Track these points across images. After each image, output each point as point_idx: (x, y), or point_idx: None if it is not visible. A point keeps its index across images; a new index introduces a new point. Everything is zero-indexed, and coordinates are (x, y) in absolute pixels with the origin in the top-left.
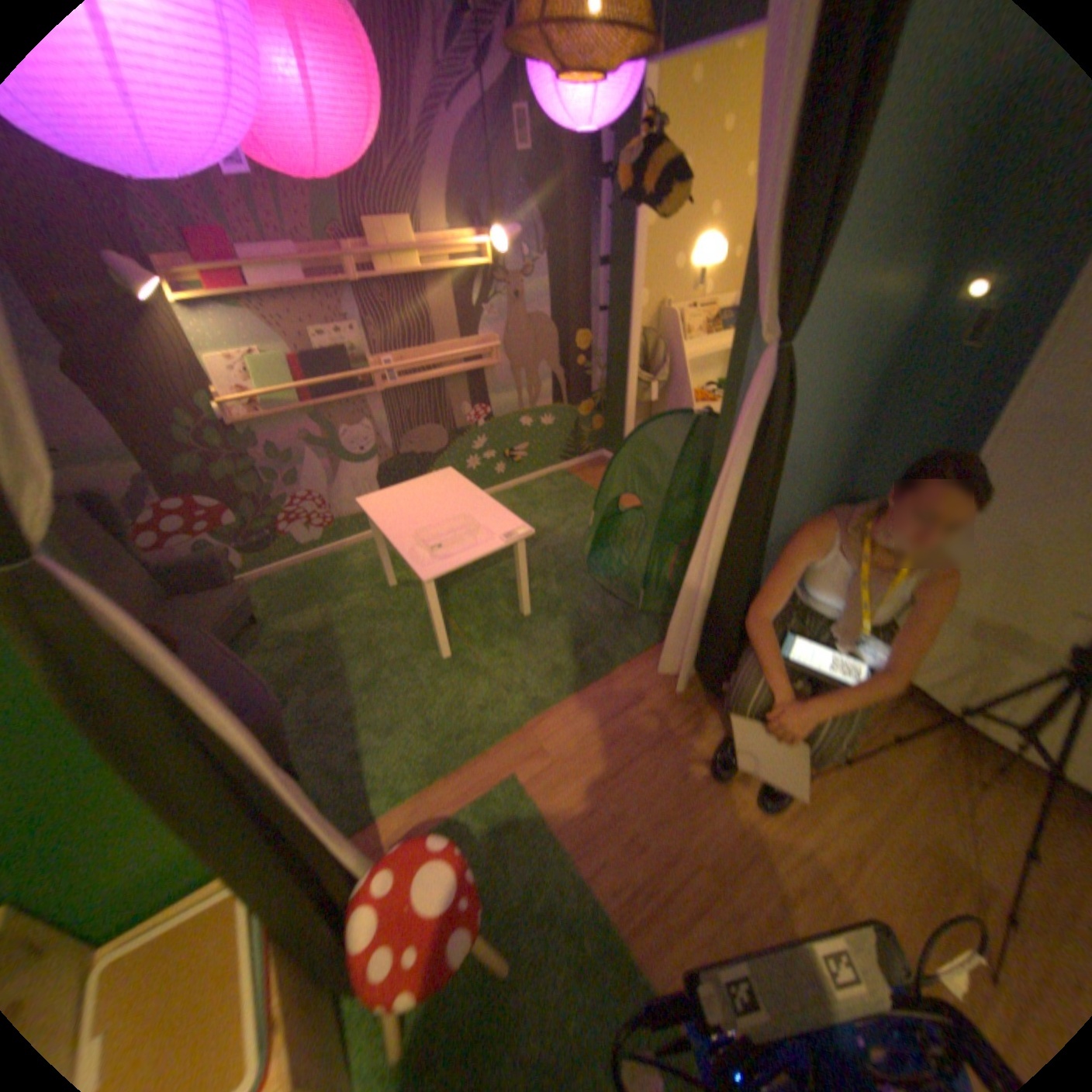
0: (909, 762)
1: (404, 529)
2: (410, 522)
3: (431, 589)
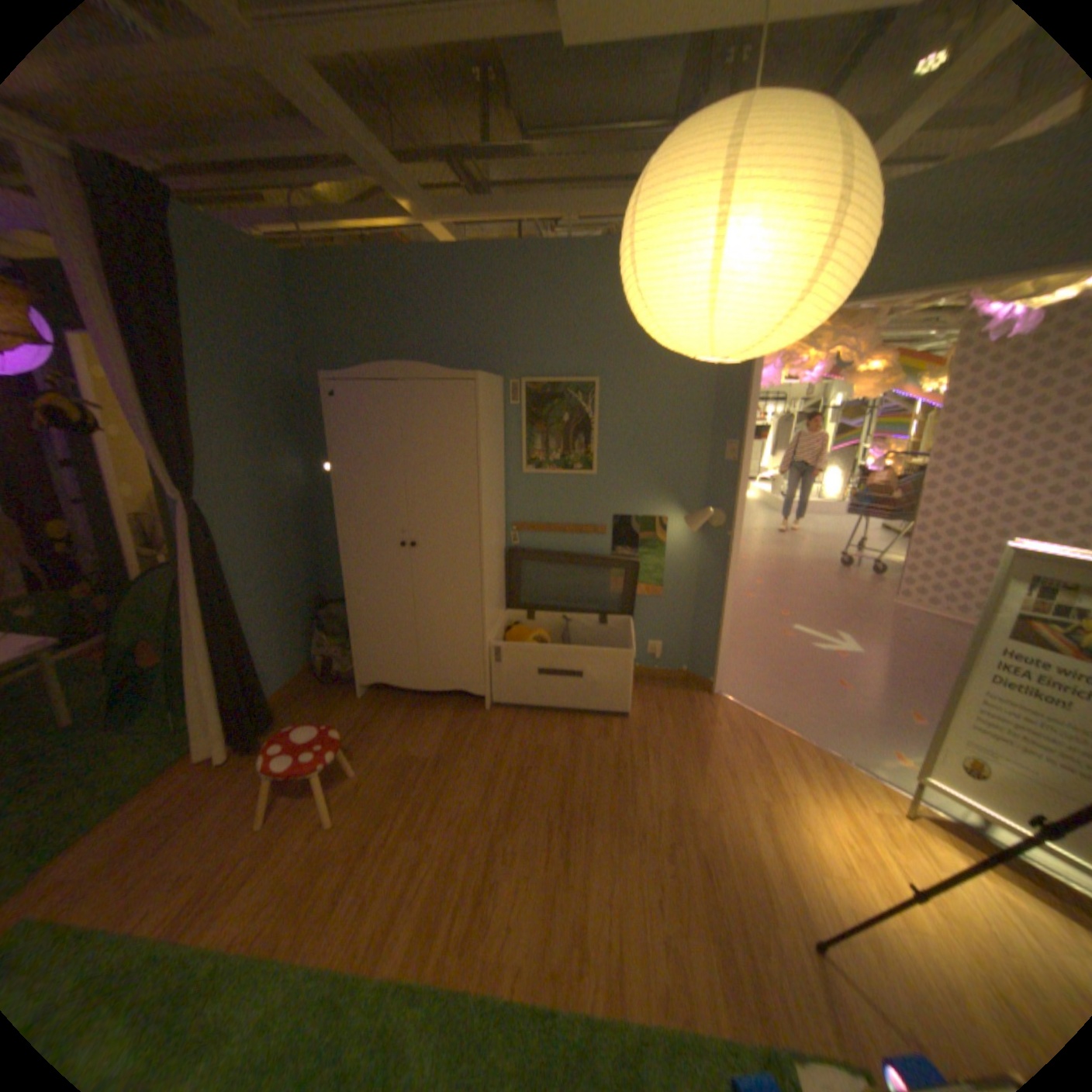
0: (387, 725)
1: None
2: None
3: None
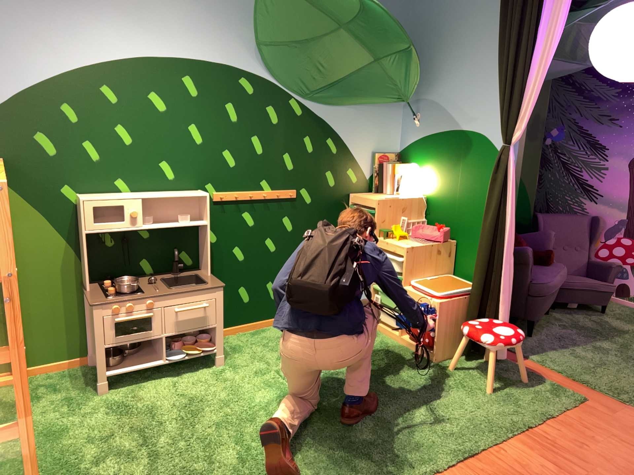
0: None
1: None
2: None
3: None
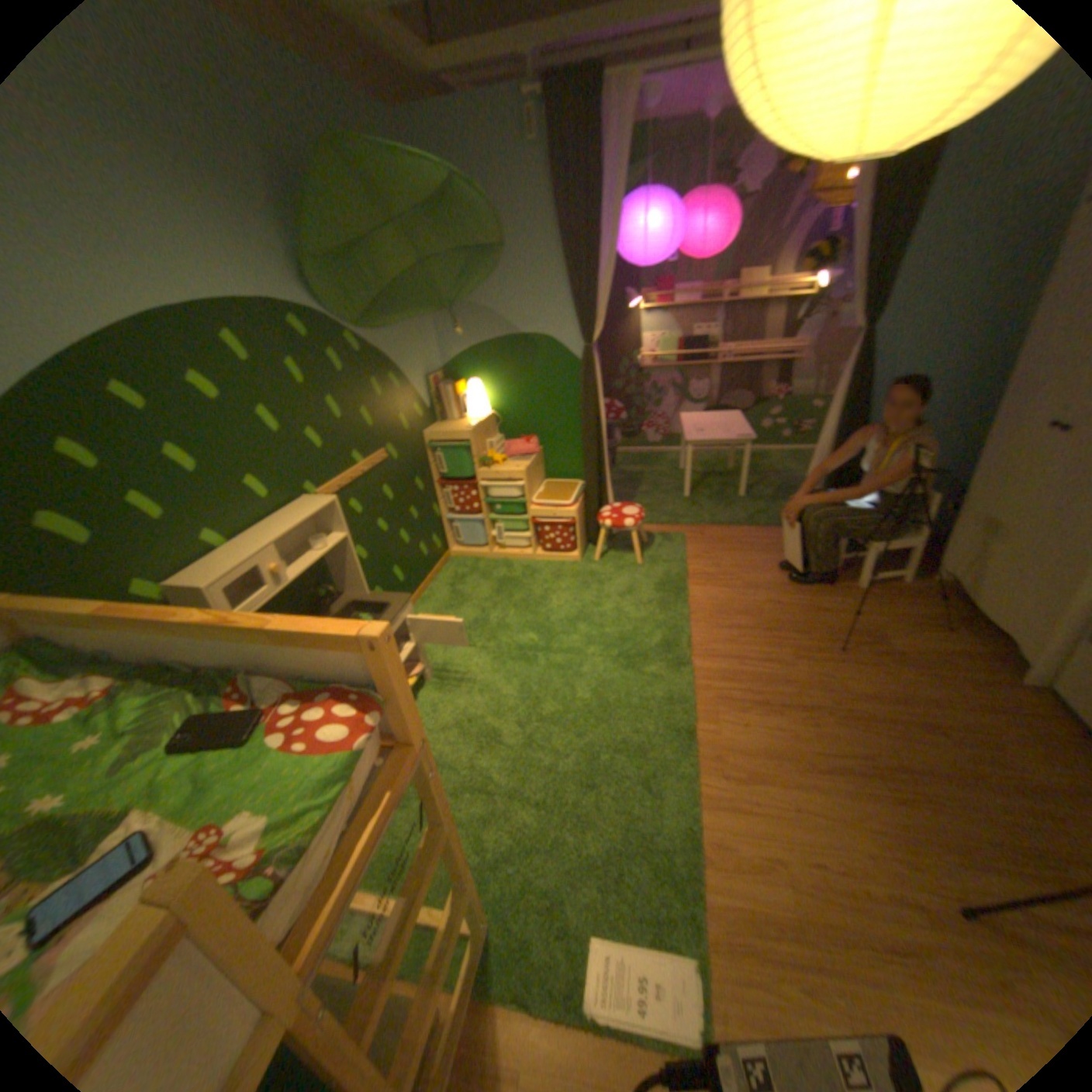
0: (912, 610)
1: (690, 426)
2: (695, 425)
3: (687, 451)
